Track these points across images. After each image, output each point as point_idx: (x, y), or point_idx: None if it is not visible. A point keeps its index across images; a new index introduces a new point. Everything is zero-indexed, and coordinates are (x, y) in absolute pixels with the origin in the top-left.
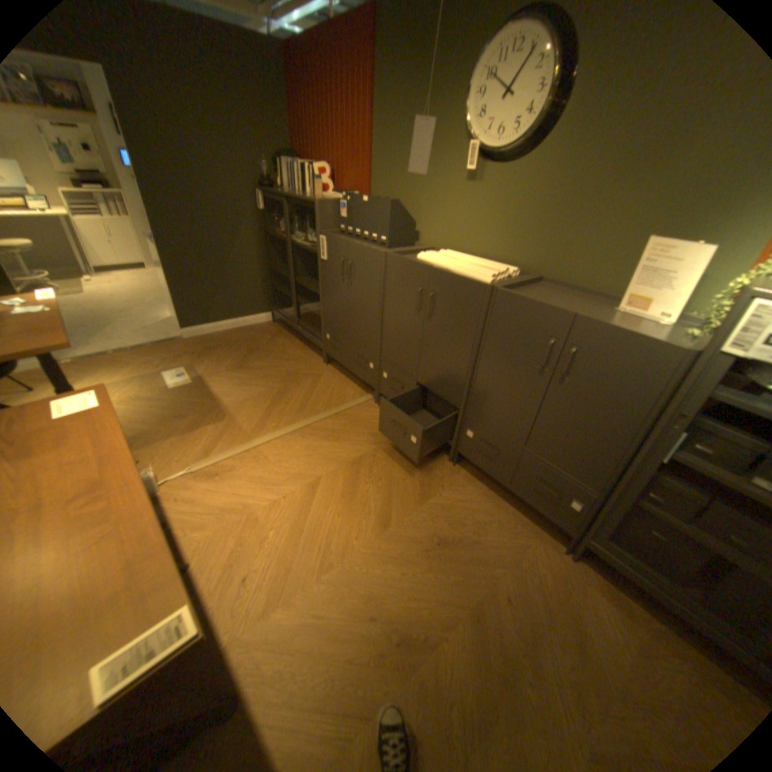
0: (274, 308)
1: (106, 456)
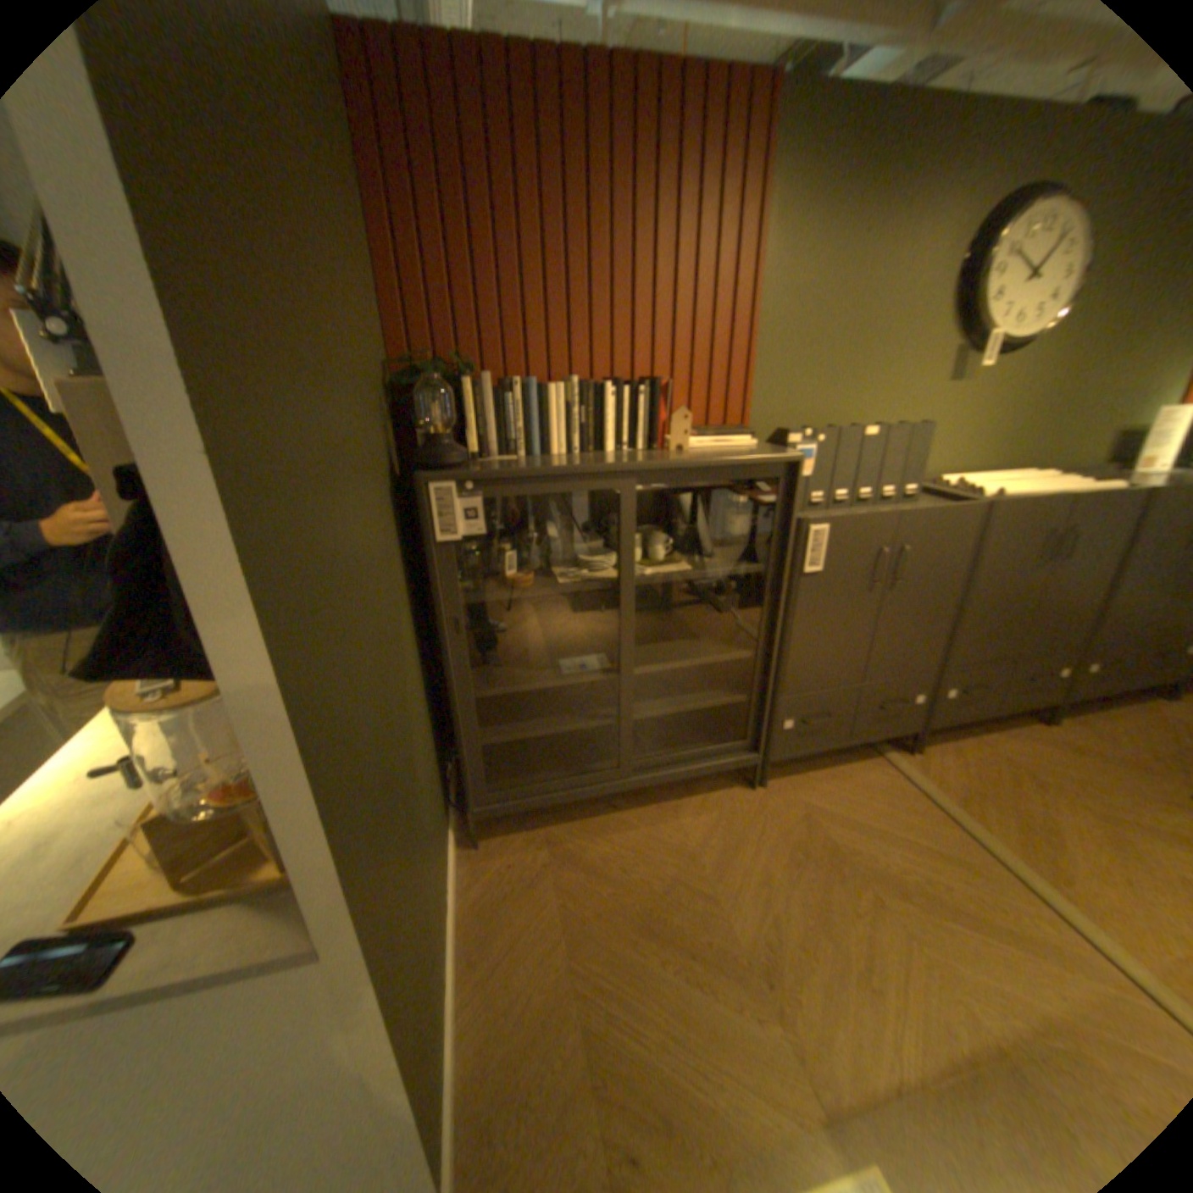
0: (494, 801)
1: None
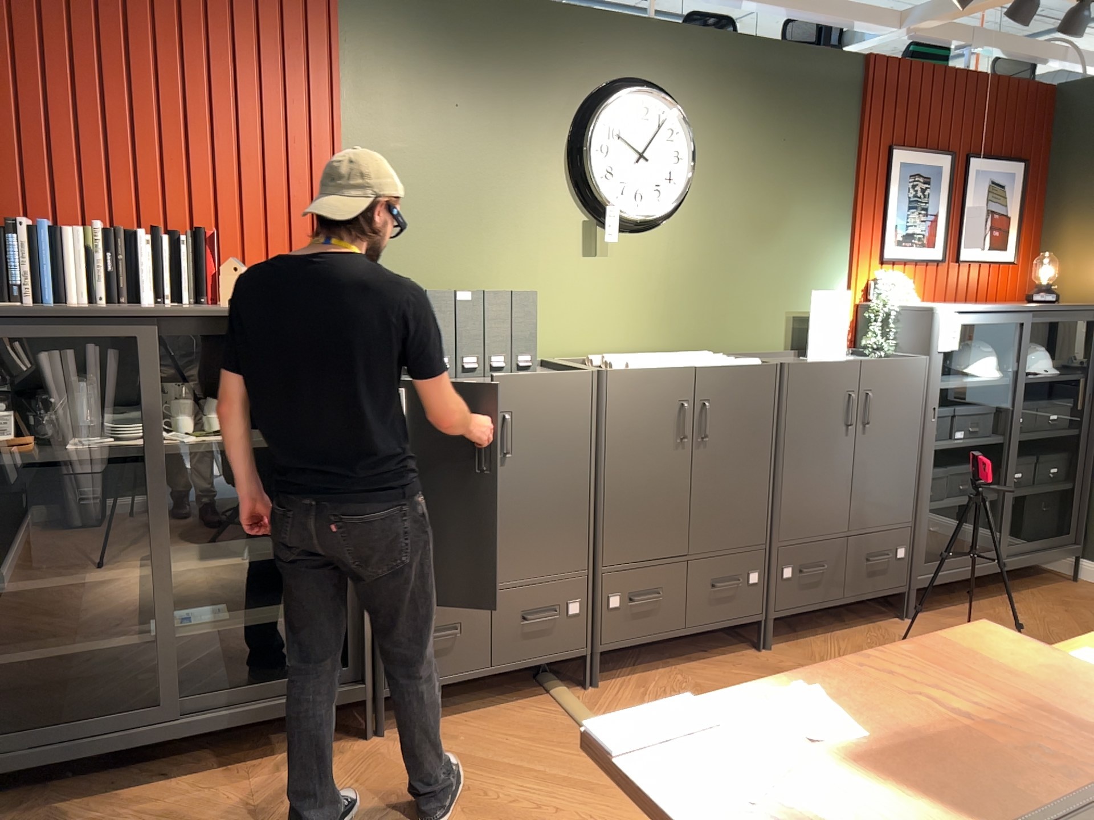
0: None
1: None
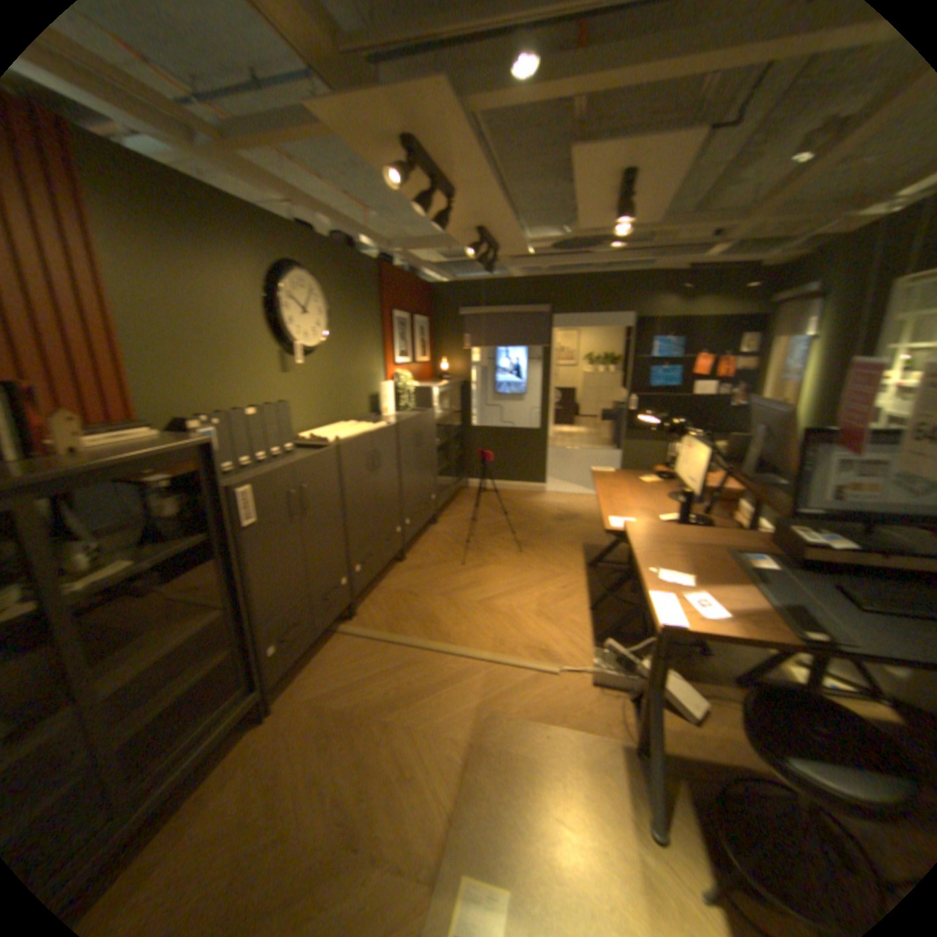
0: None
1: (607, 499)
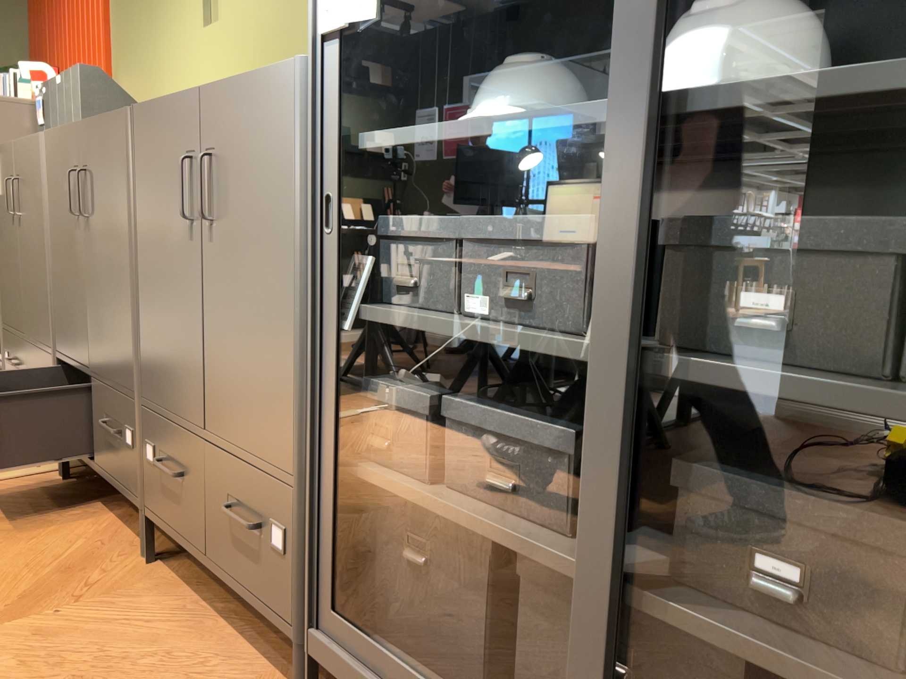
0: None
1: None
